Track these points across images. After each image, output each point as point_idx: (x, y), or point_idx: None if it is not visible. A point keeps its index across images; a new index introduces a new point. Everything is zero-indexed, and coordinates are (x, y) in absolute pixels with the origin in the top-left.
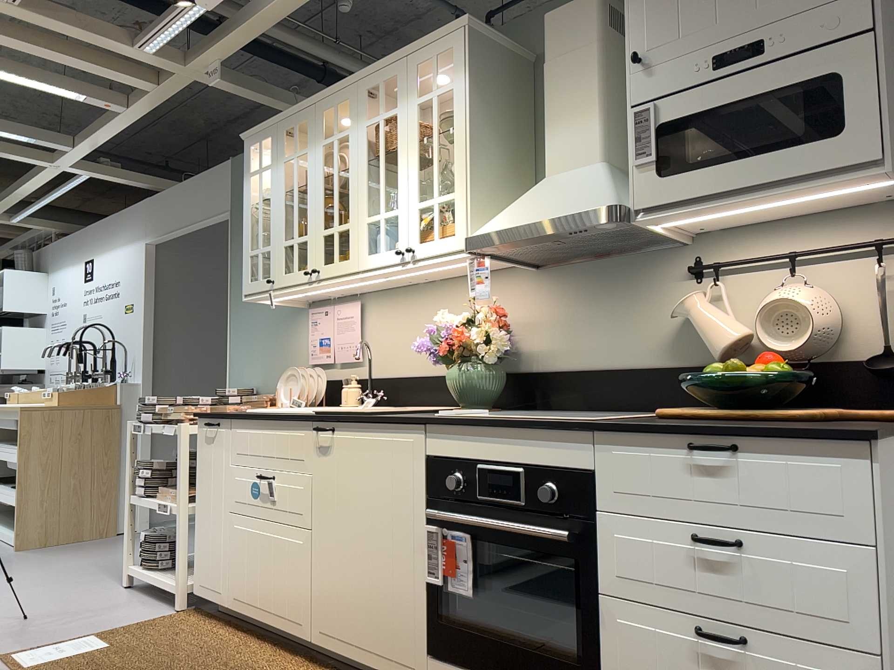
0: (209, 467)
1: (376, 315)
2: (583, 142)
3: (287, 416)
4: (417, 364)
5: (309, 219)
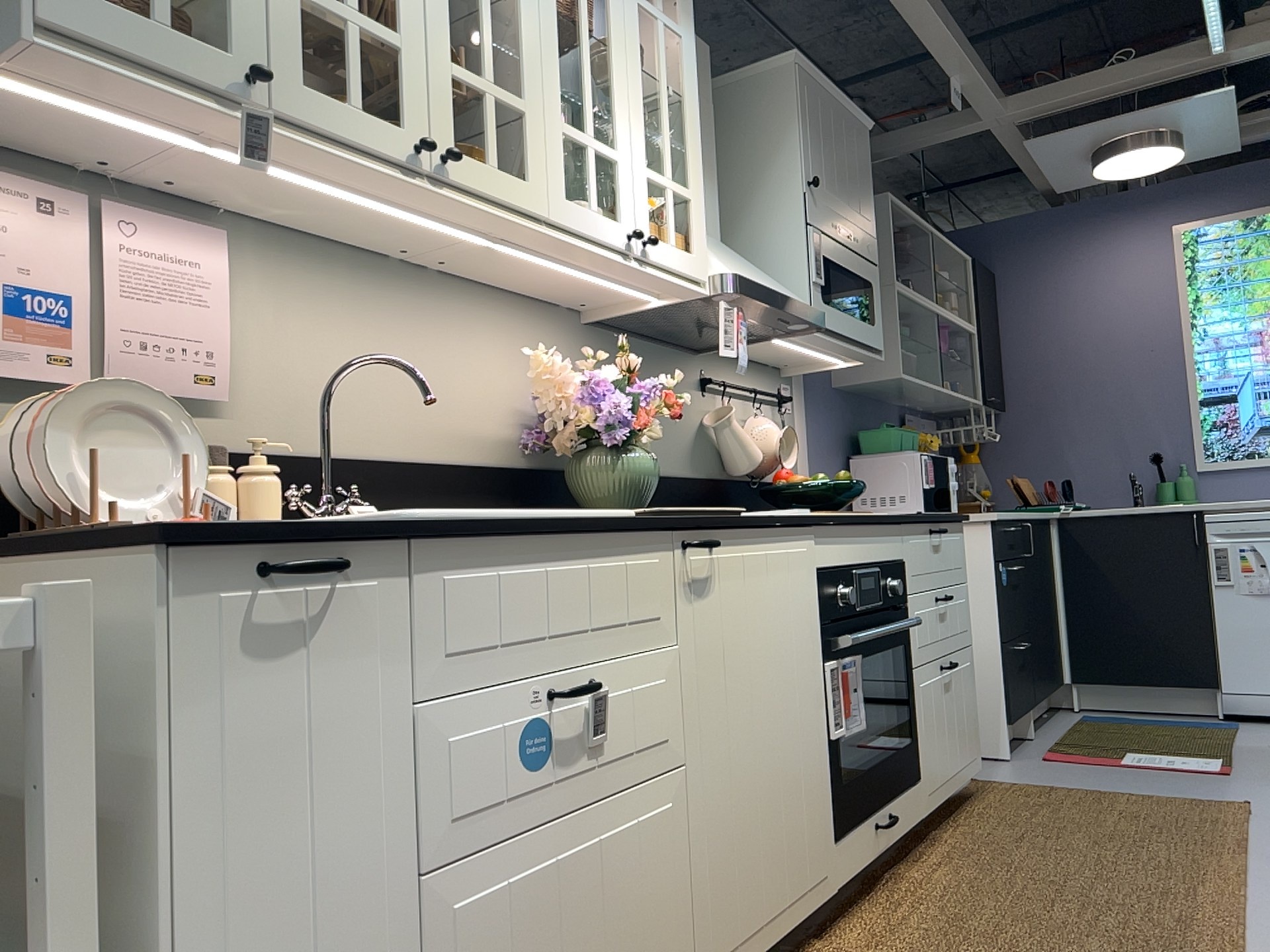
0: (276, 757)
1: (267, 289)
2: (713, 209)
3: (629, 522)
4: (392, 435)
5: (406, 0)
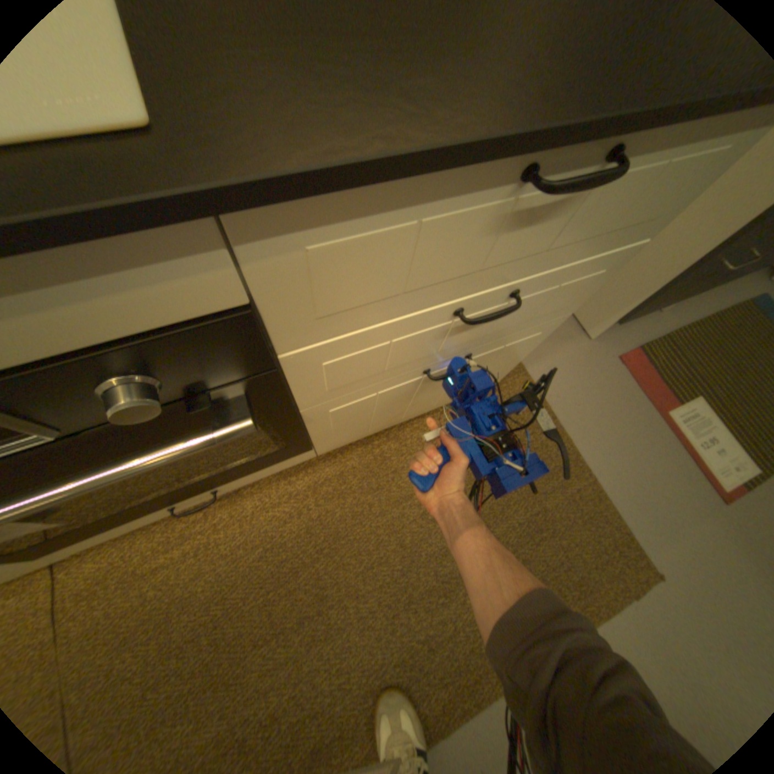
0: None
1: None
2: None
3: None
4: None
5: None
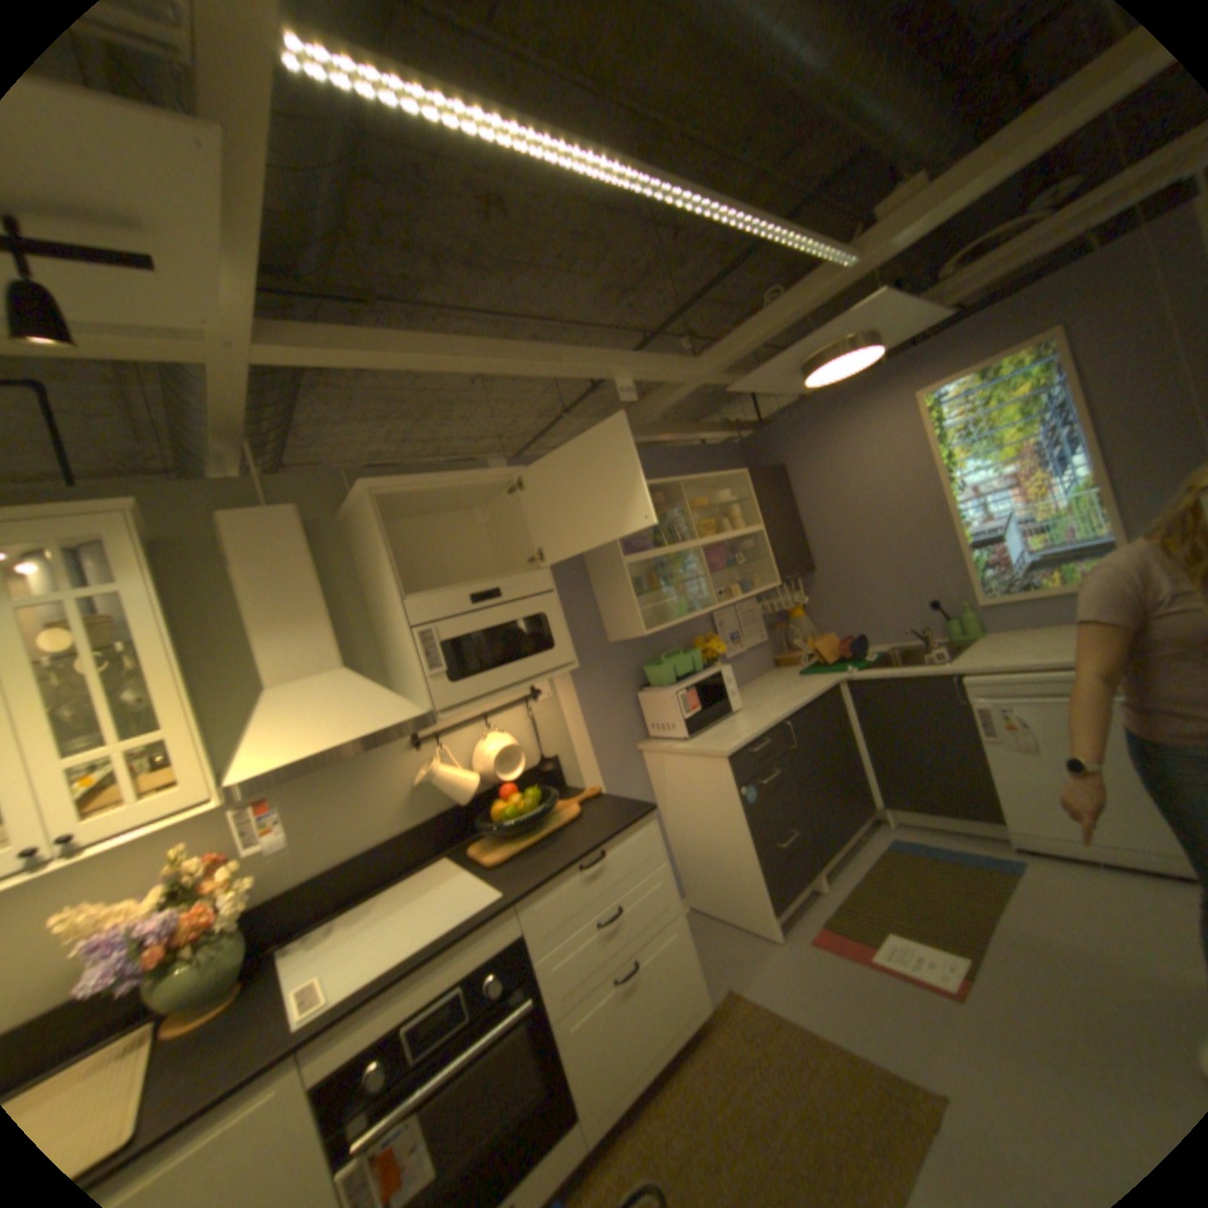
0: None
1: None
2: (315, 650)
3: None
4: None
5: None
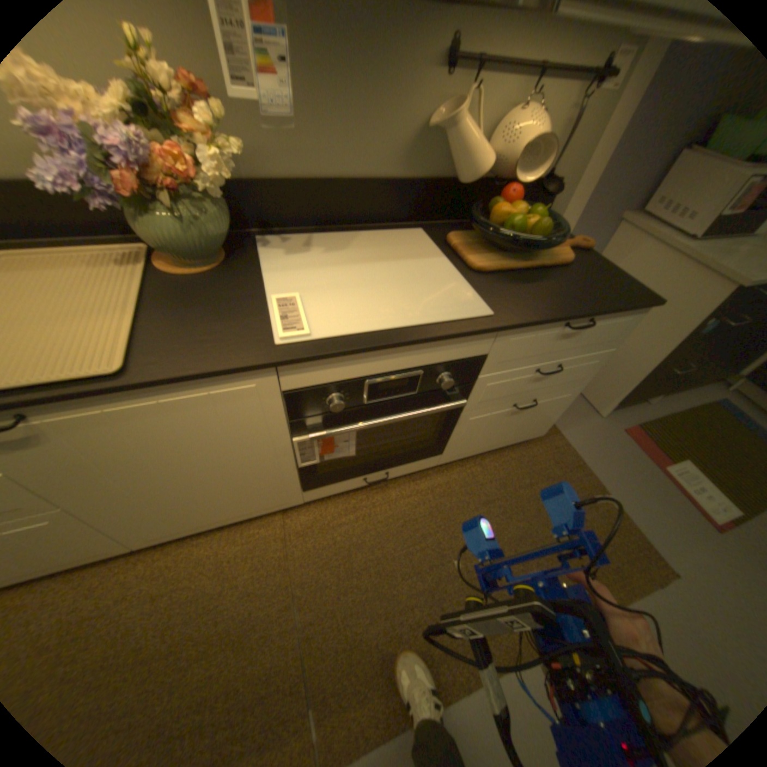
0: None
1: None
2: None
3: None
4: None
5: None
